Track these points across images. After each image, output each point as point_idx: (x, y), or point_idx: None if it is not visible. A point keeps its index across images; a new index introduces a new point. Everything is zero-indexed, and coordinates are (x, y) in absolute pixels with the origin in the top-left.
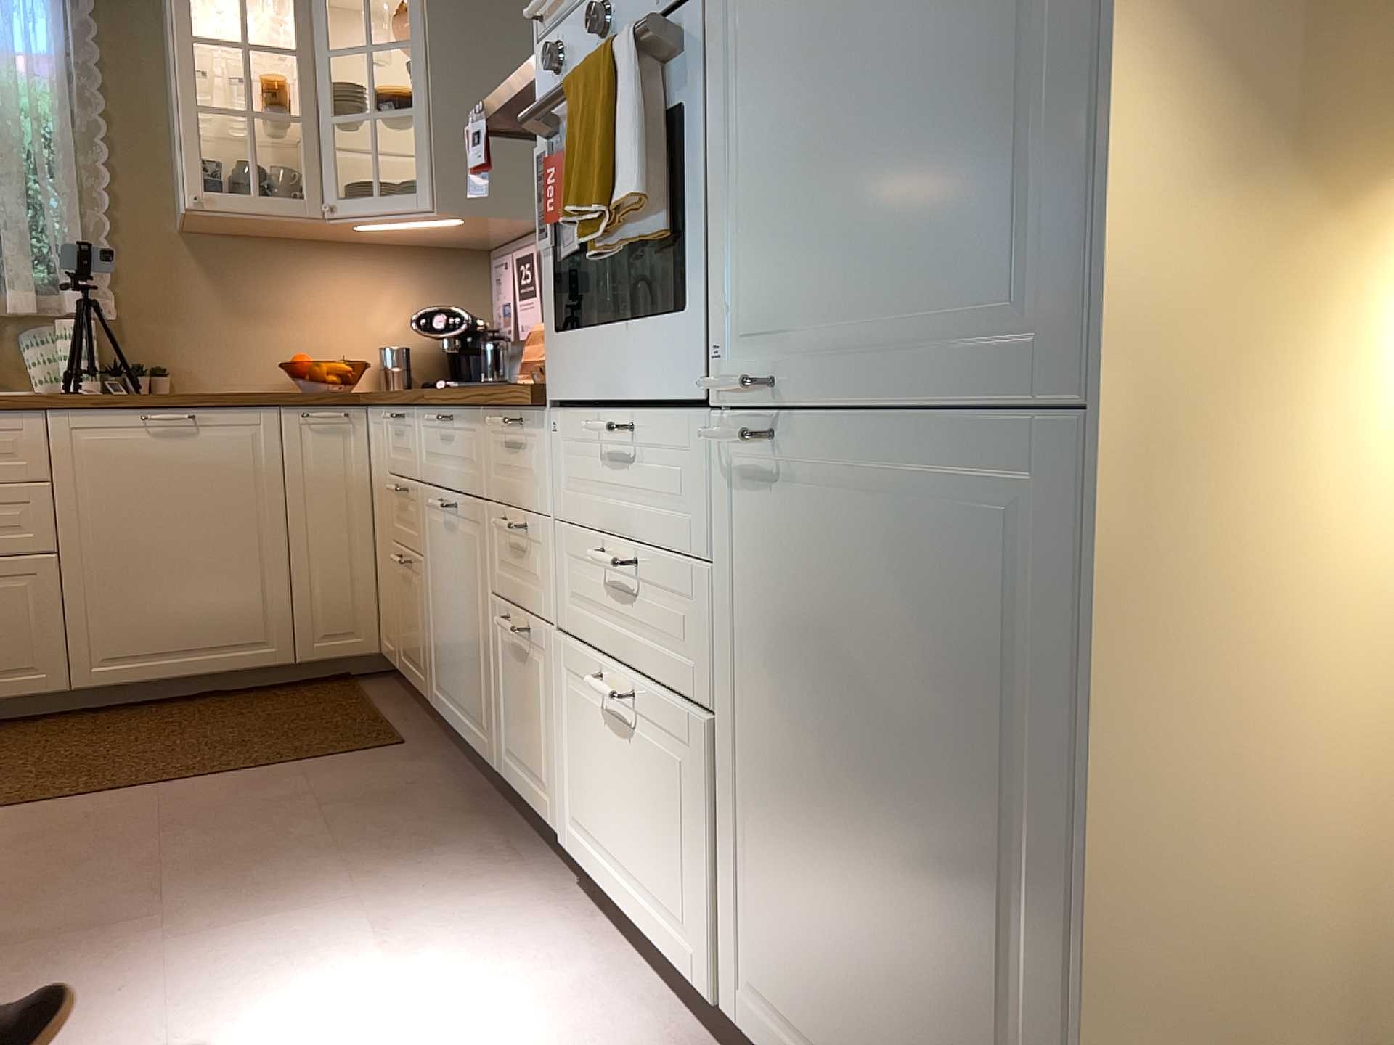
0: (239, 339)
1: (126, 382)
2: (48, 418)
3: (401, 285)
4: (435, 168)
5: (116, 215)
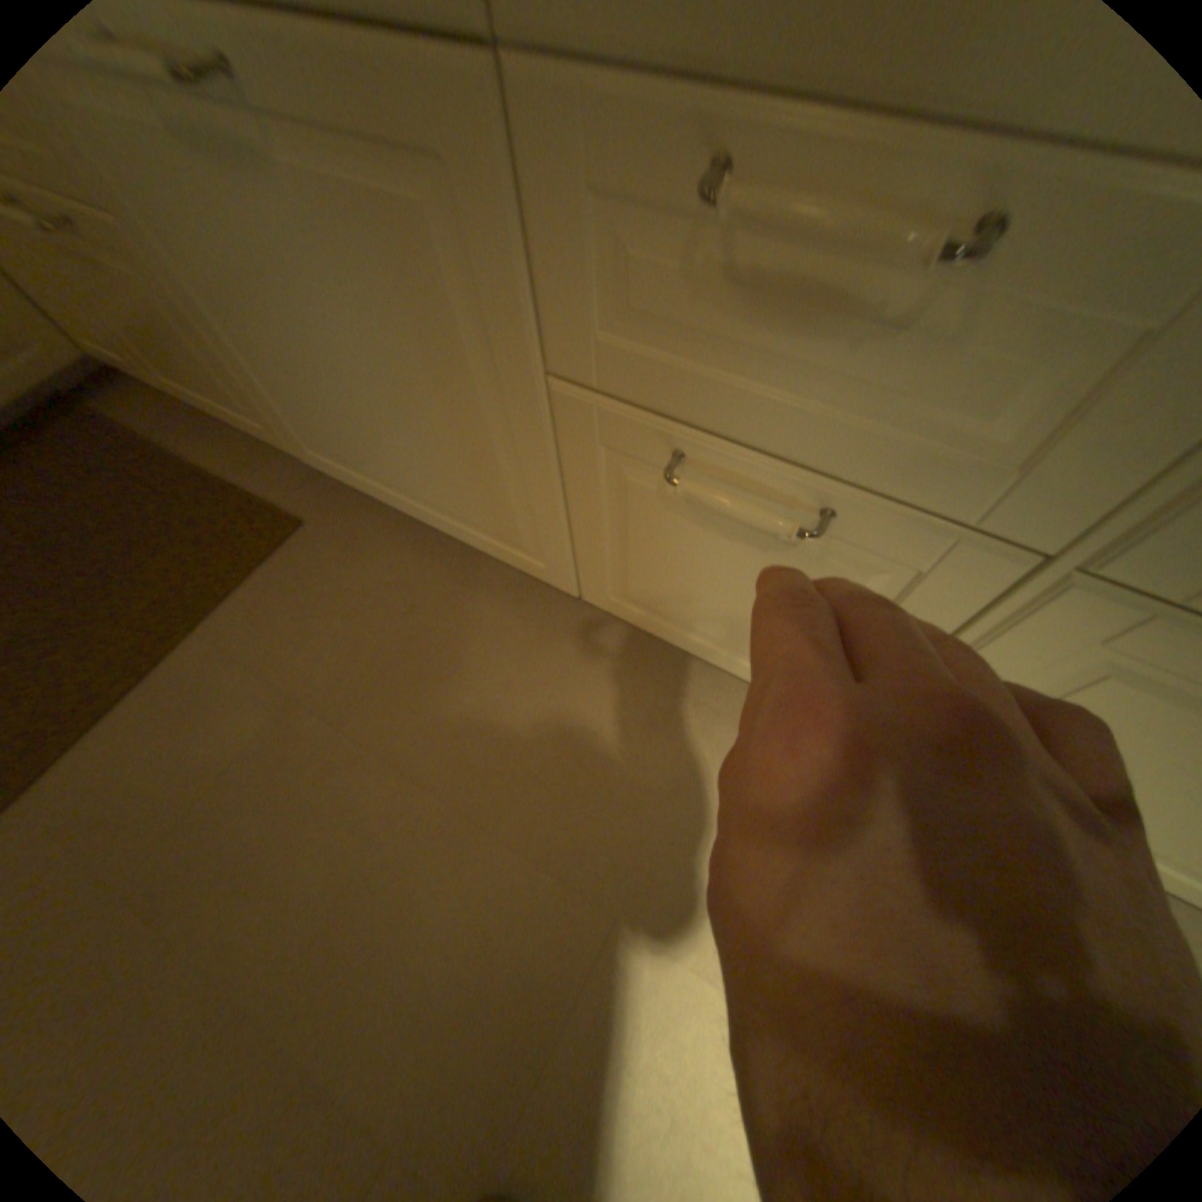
0: None
1: None
2: None
3: None
4: None
5: None
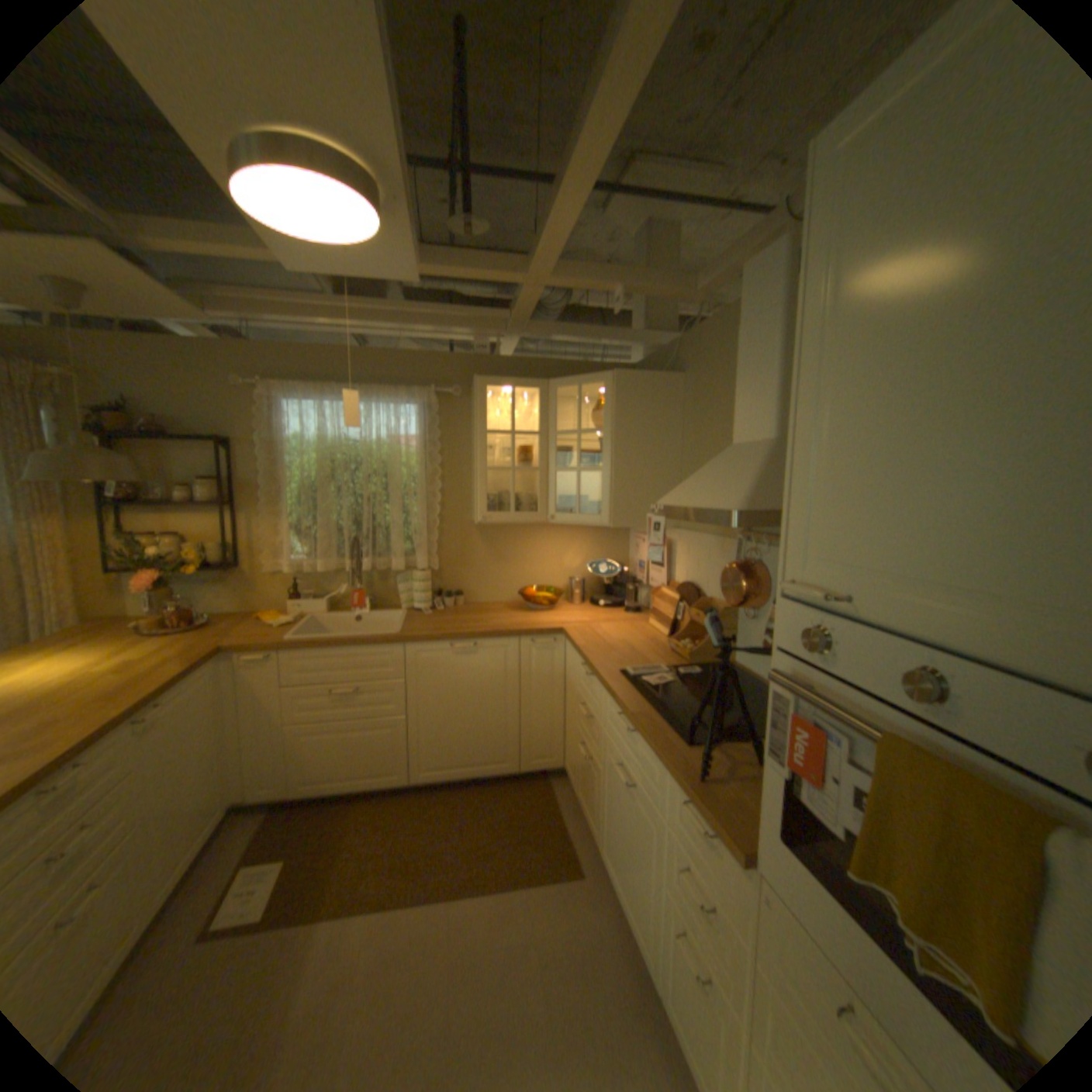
0: (498, 574)
1: (443, 599)
2: (405, 647)
3: (581, 542)
4: (612, 502)
5: (443, 513)
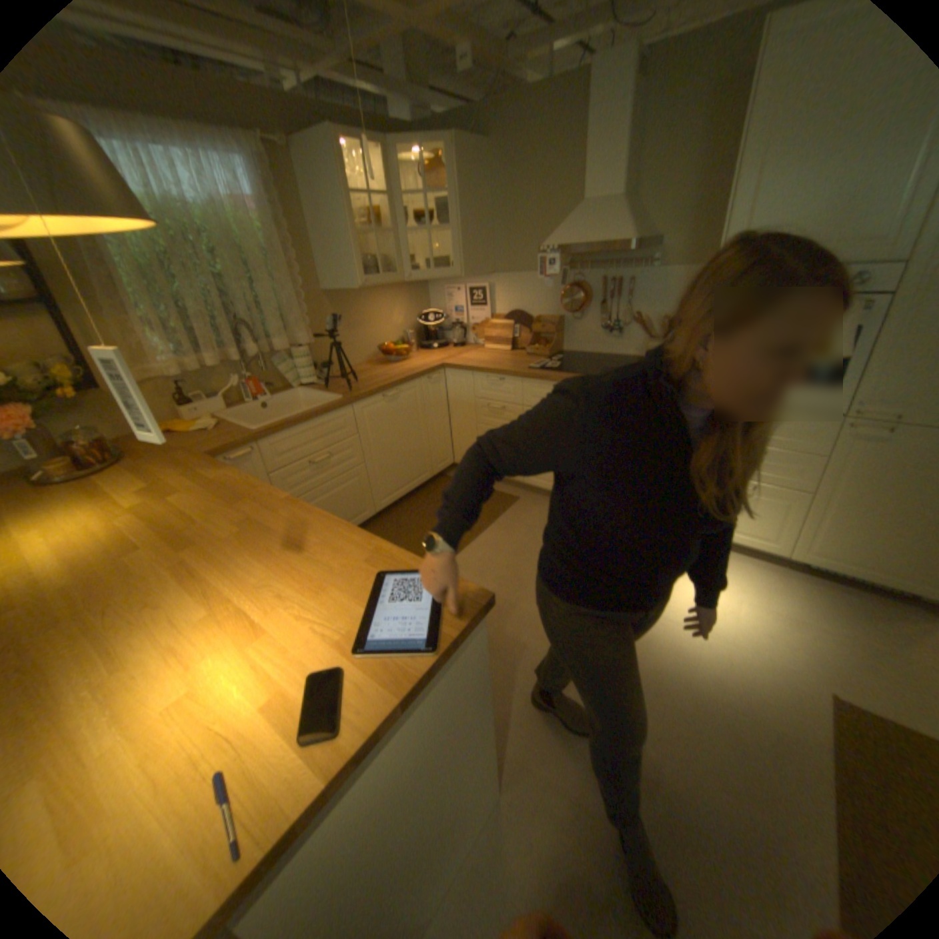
0: (350, 340)
1: (319, 372)
2: (352, 407)
3: (400, 301)
4: (458, 255)
5: (294, 287)
